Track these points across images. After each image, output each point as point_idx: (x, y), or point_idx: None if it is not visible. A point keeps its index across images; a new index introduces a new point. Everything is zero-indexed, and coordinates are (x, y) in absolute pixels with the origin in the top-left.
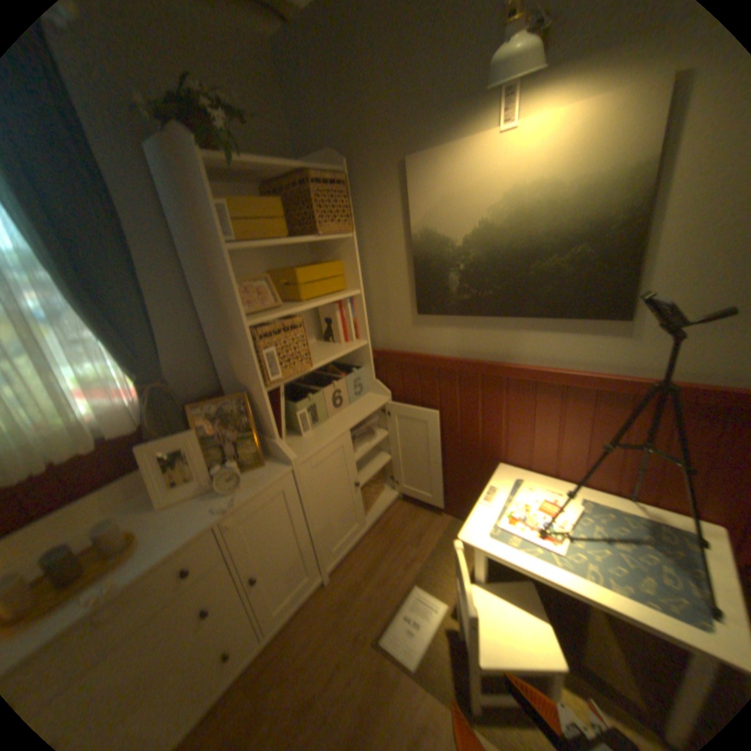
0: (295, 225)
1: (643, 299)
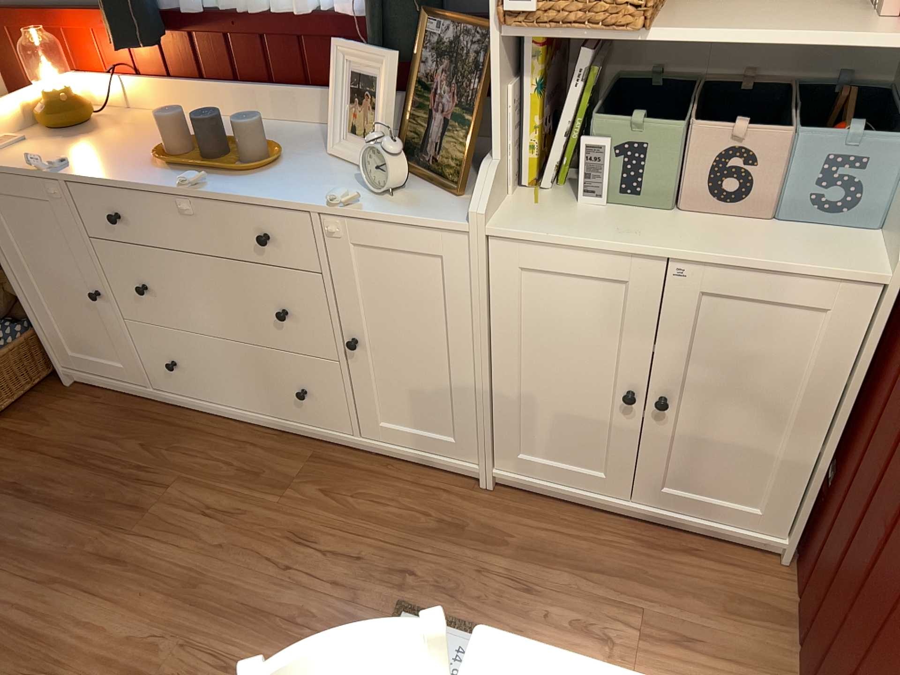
0: None
1: None
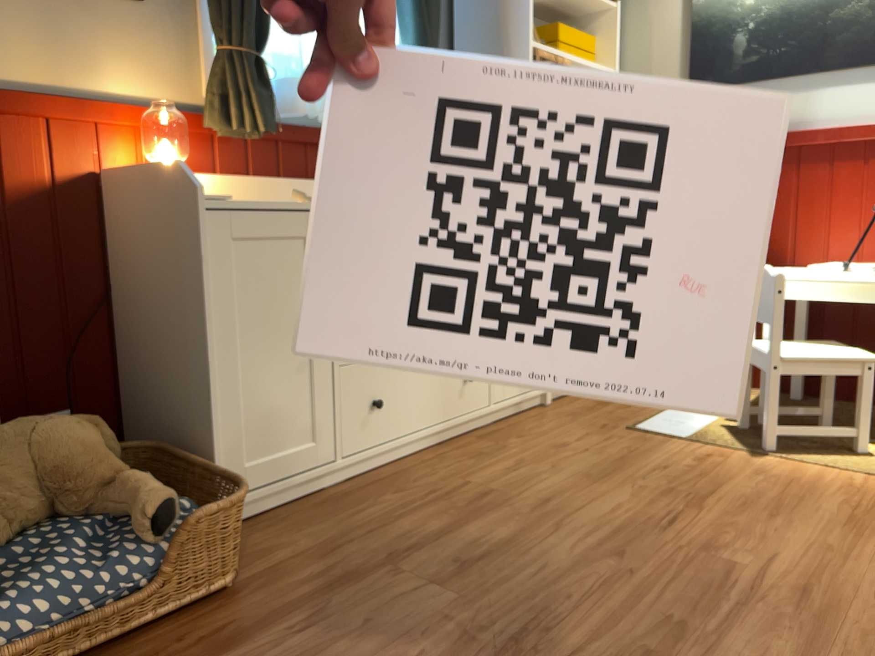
0: None
1: None
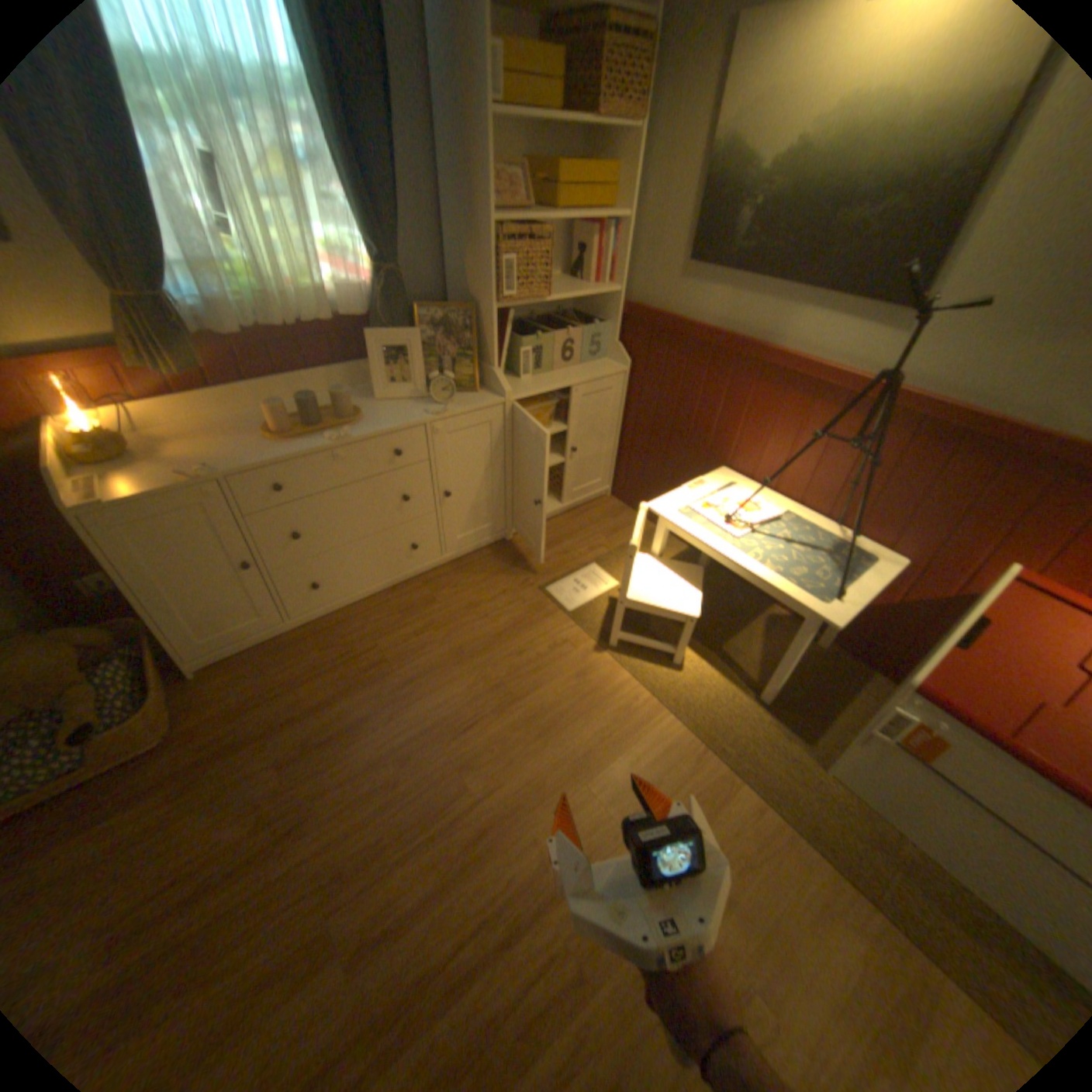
0: (573, 95)
1: (937, 285)
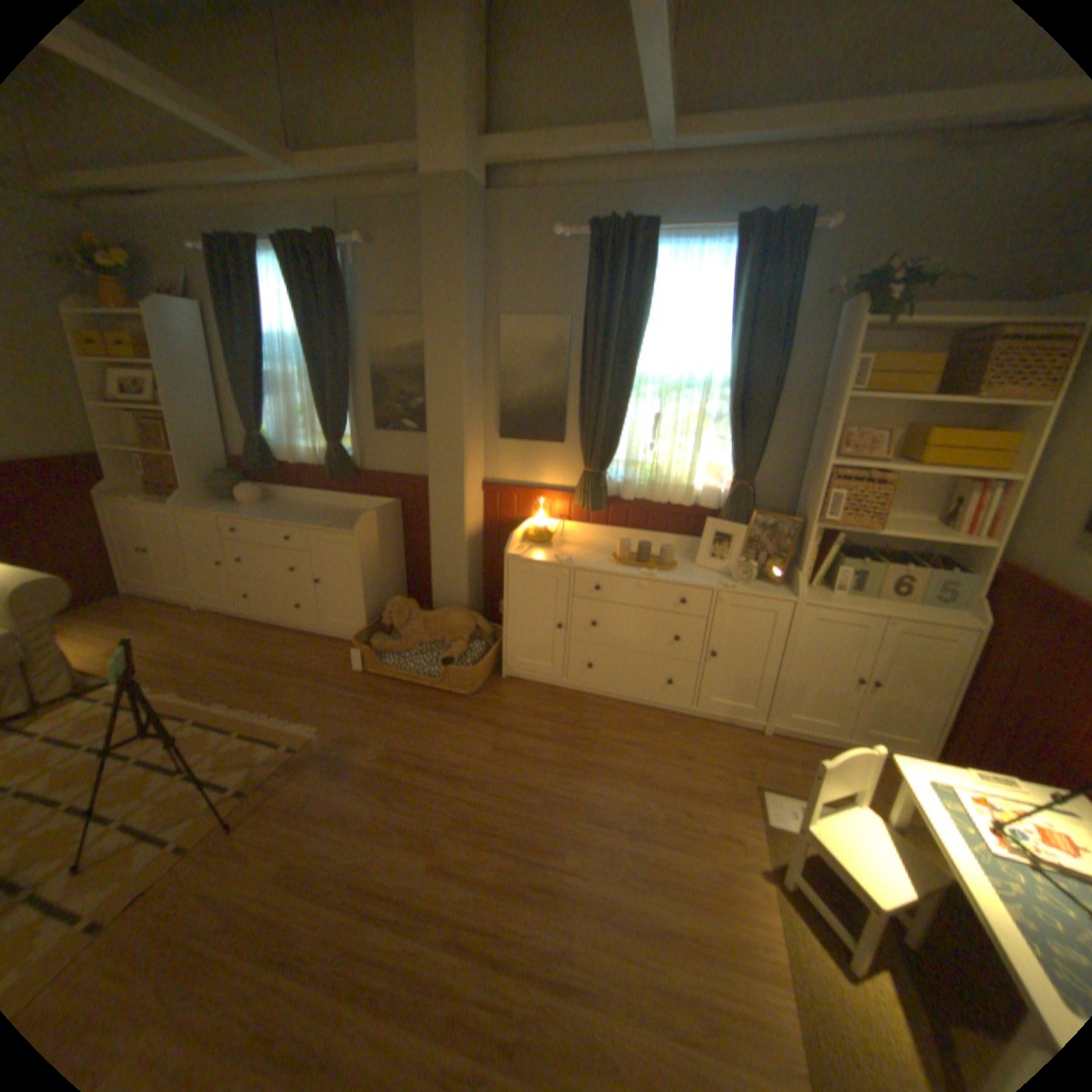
0: (963, 381)
1: None
